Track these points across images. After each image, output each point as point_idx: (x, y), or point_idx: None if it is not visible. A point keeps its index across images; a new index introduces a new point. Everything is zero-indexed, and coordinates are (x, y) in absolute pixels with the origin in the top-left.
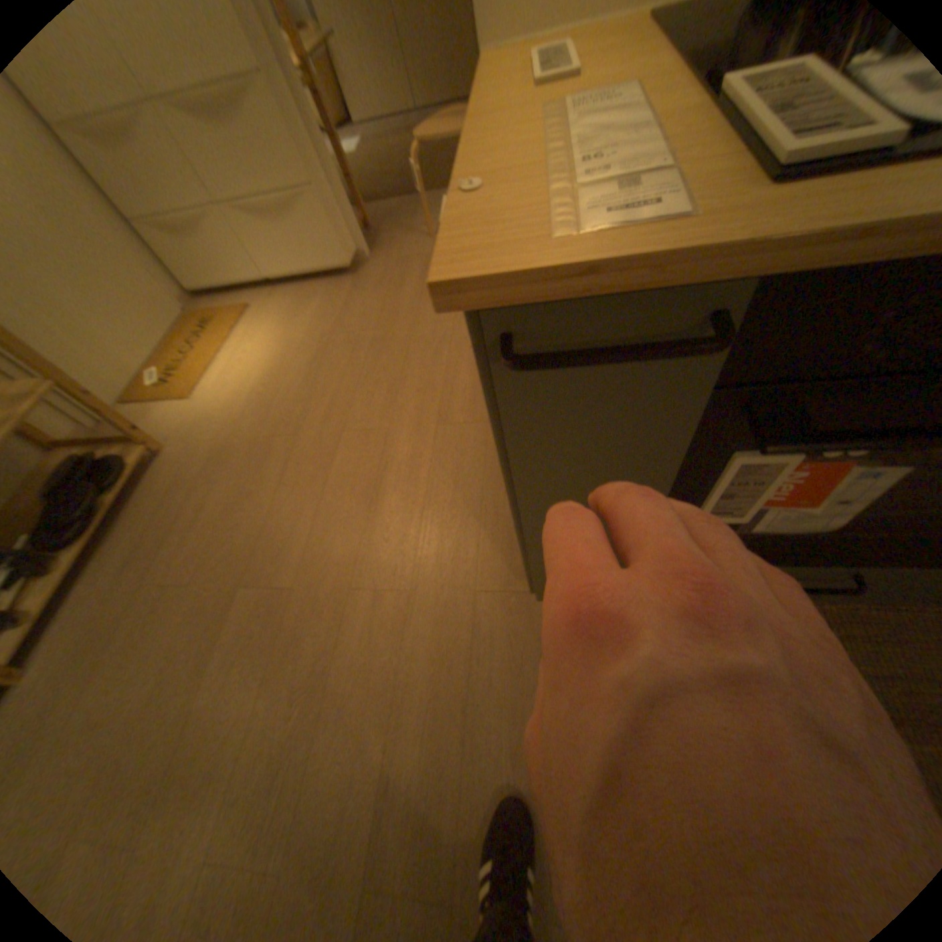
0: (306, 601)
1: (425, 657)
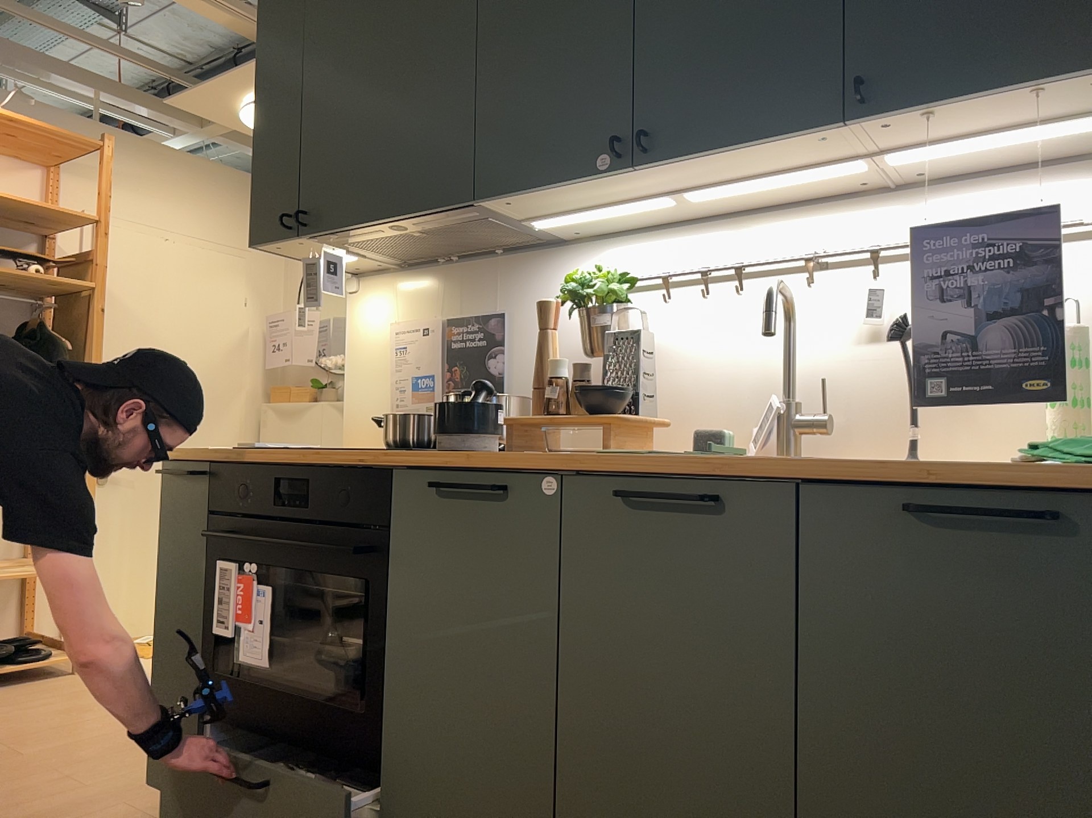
0: (16, 764)
1: (27, 815)
